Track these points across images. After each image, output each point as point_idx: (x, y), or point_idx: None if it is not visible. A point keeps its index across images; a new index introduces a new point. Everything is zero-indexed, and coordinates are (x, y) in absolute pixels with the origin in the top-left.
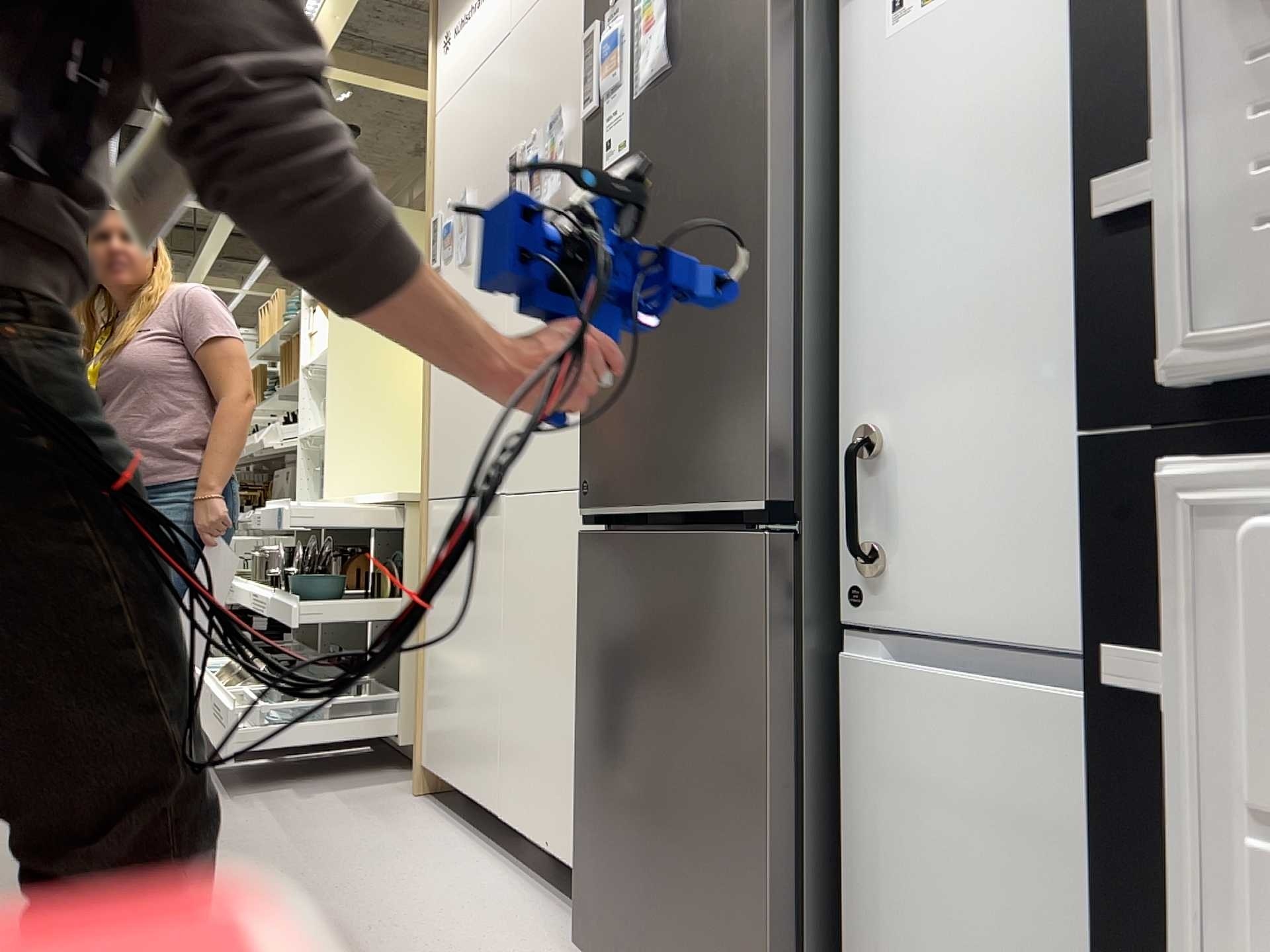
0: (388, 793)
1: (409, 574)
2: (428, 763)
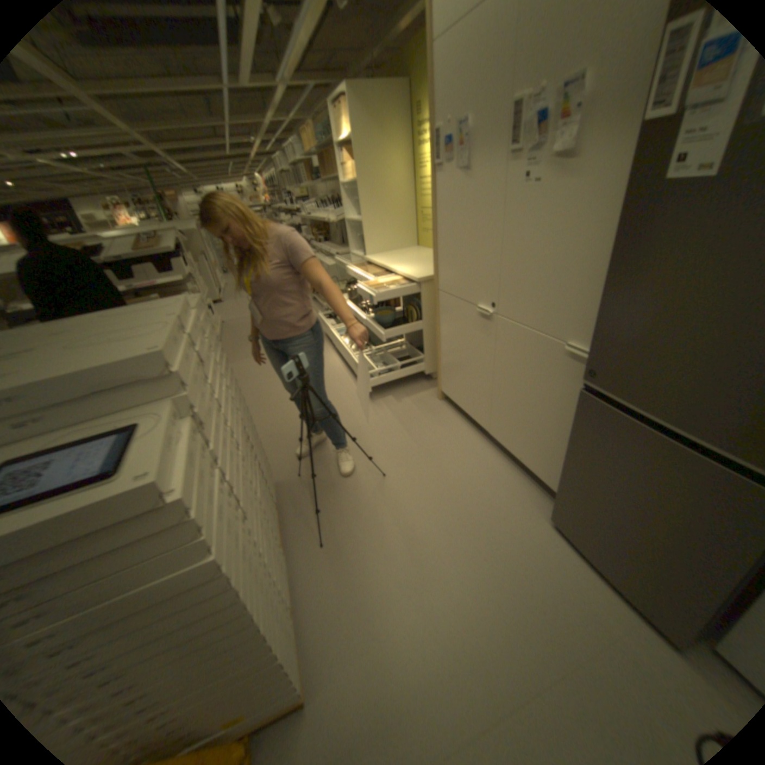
0: (427, 398)
1: (424, 311)
2: (444, 391)
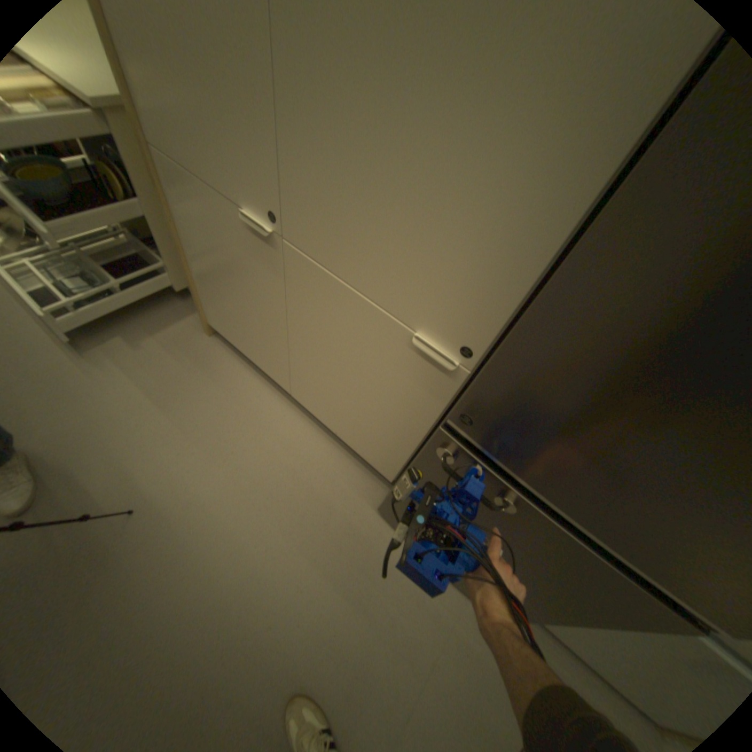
0: (188, 334)
1: (137, 179)
2: (214, 326)
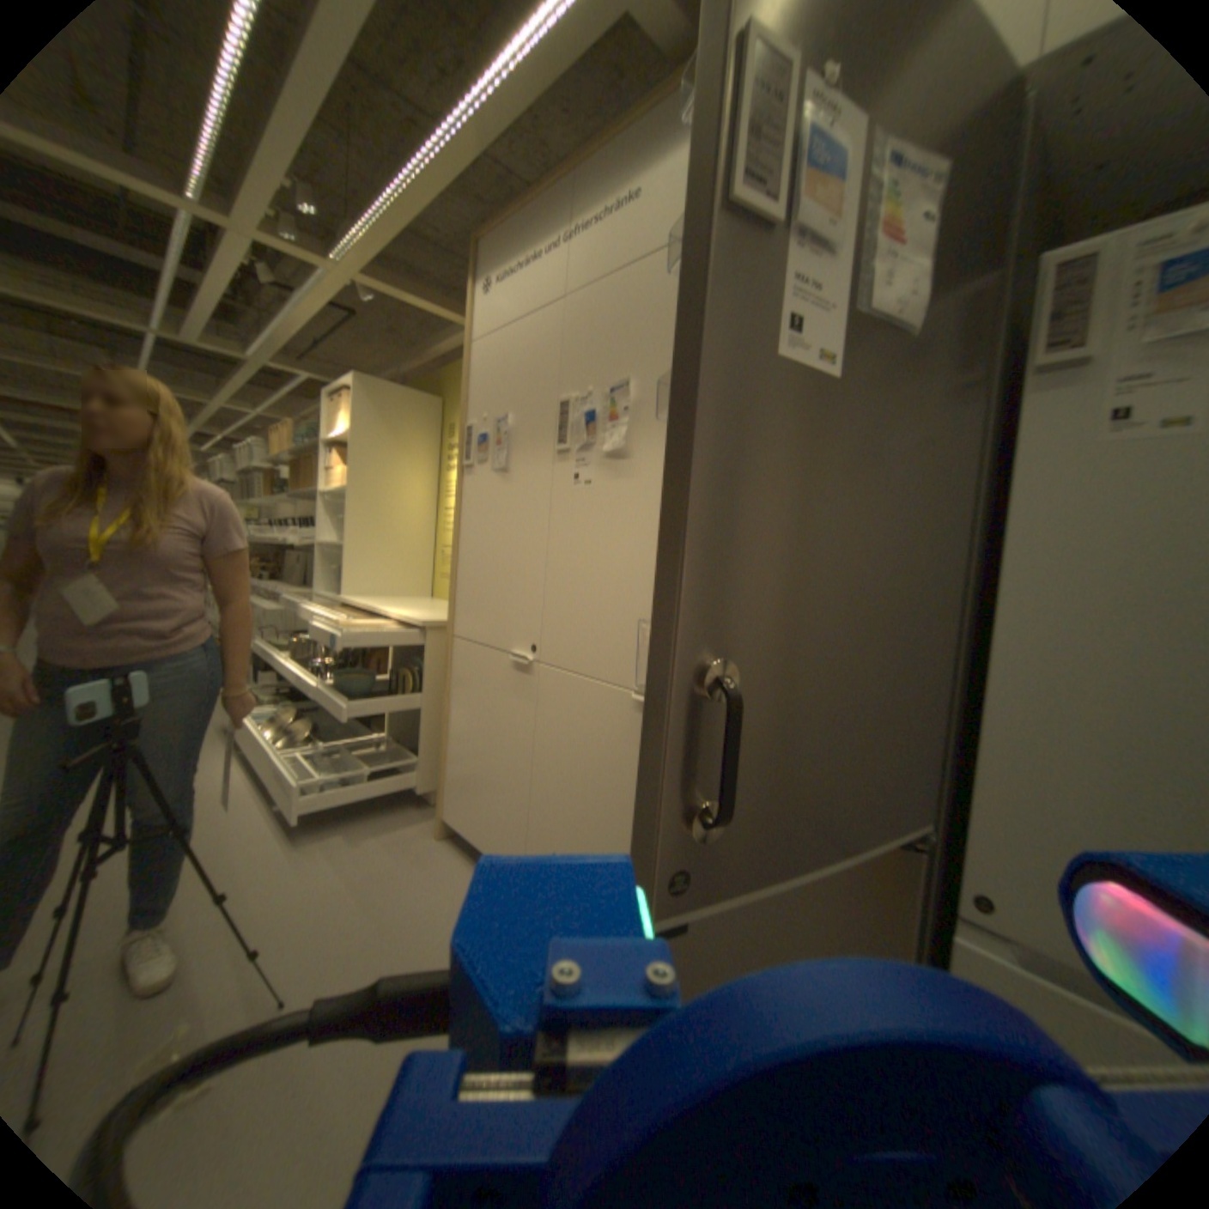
0: (415, 838)
1: (427, 678)
2: (449, 821)
